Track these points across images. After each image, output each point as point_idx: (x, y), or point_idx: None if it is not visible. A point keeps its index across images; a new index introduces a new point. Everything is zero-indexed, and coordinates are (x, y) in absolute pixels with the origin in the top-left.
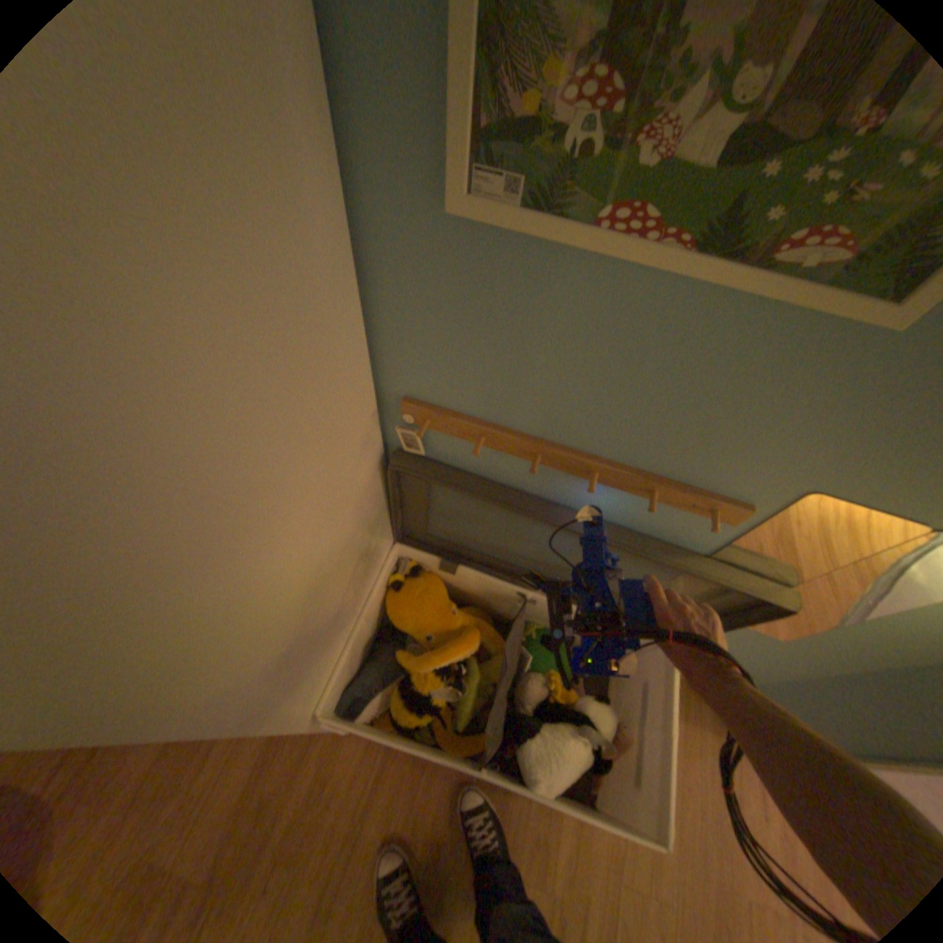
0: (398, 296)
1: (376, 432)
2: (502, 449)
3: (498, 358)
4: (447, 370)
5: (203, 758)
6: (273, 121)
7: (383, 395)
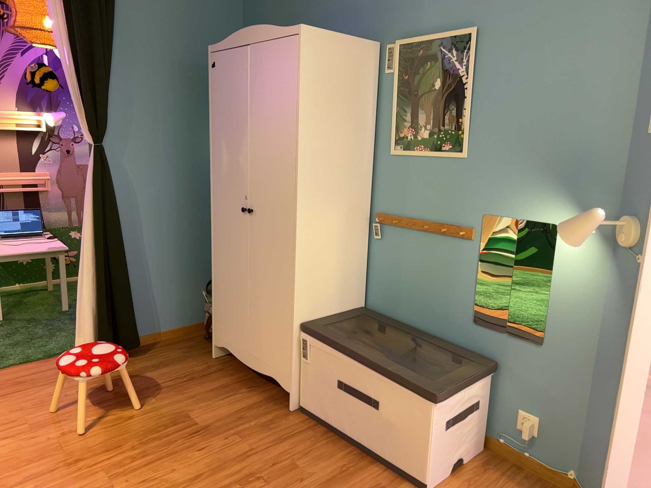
0: (379, 178)
1: (365, 225)
2: (402, 226)
3: (400, 190)
4: (388, 198)
5: (225, 397)
6: (362, 138)
7: (371, 215)
